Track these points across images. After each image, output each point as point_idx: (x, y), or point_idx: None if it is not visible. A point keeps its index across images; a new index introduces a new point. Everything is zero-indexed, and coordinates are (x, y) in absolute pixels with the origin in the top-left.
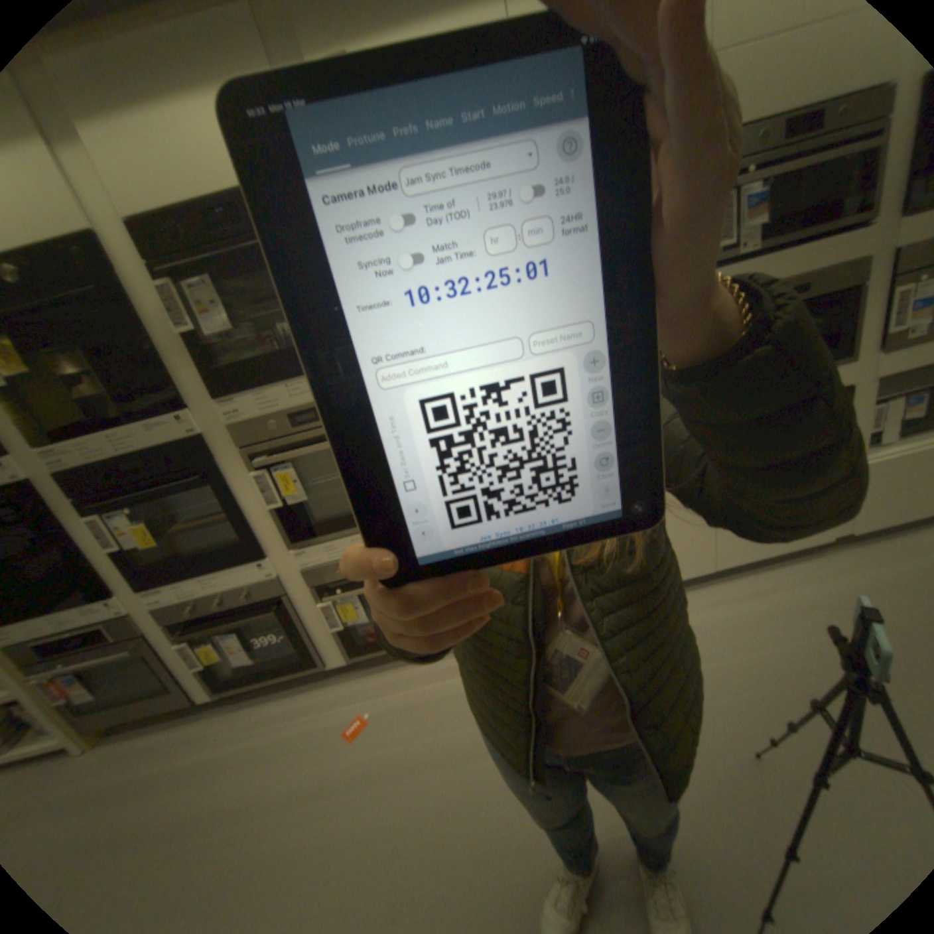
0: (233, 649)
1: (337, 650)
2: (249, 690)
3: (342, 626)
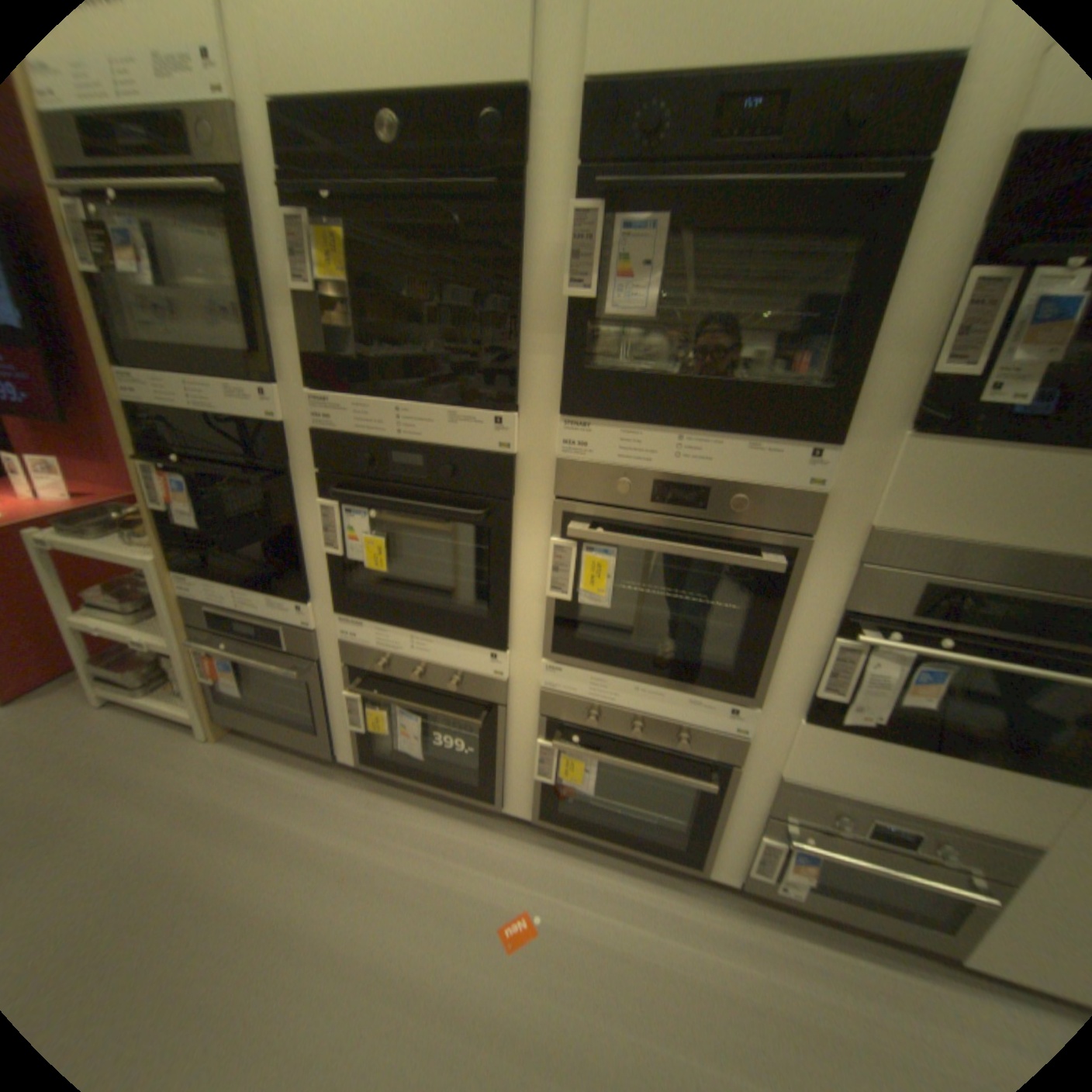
0: (413, 733)
1: (533, 801)
2: (403, 780)
3: (558, 781)
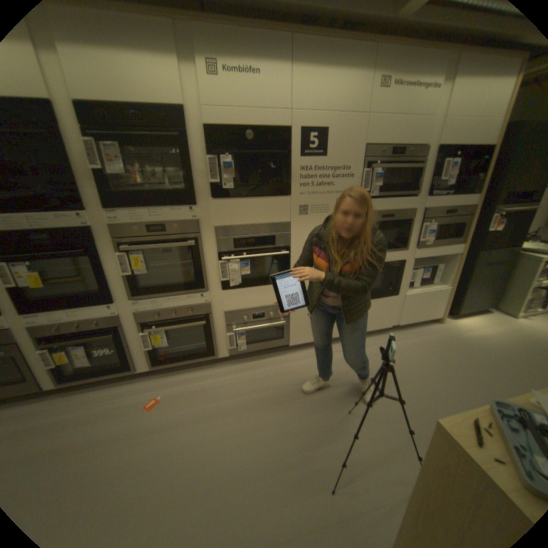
0: (79, 355)
1: (145, 362)
2: (82, 383)
3: (151, 348)
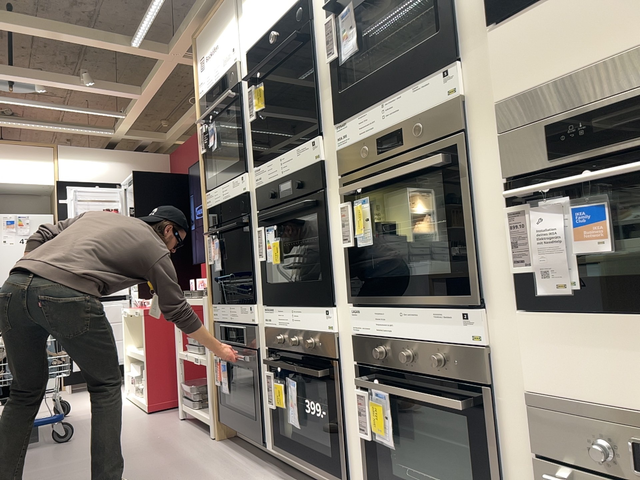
0: (294, 397)
1: (366, 471)
2: (298, 463)
3: (373, 435)
